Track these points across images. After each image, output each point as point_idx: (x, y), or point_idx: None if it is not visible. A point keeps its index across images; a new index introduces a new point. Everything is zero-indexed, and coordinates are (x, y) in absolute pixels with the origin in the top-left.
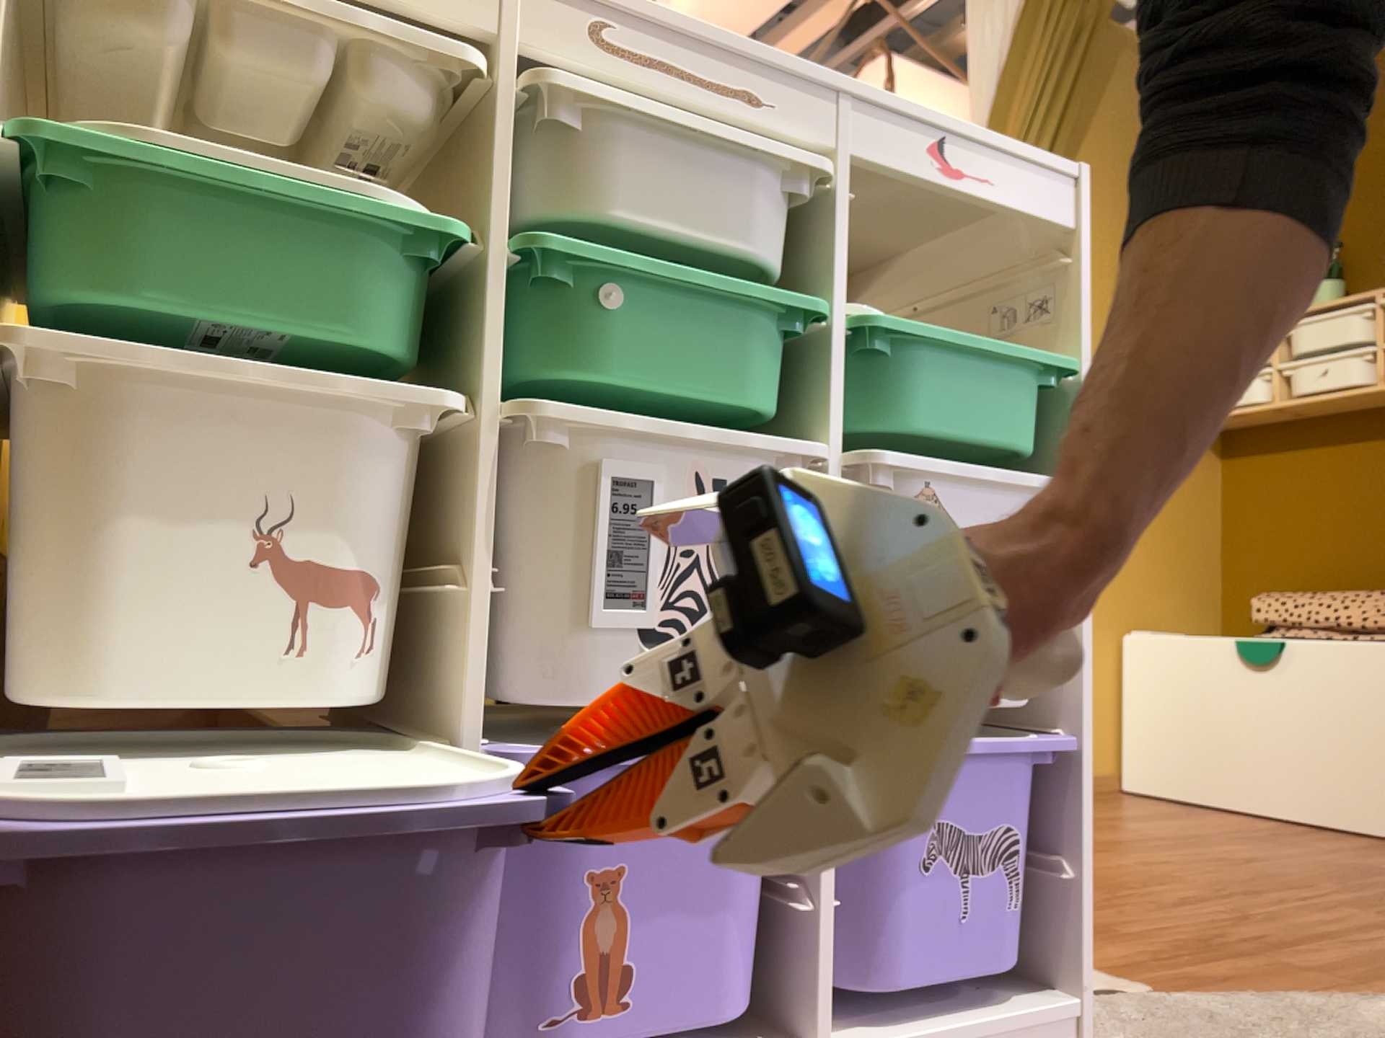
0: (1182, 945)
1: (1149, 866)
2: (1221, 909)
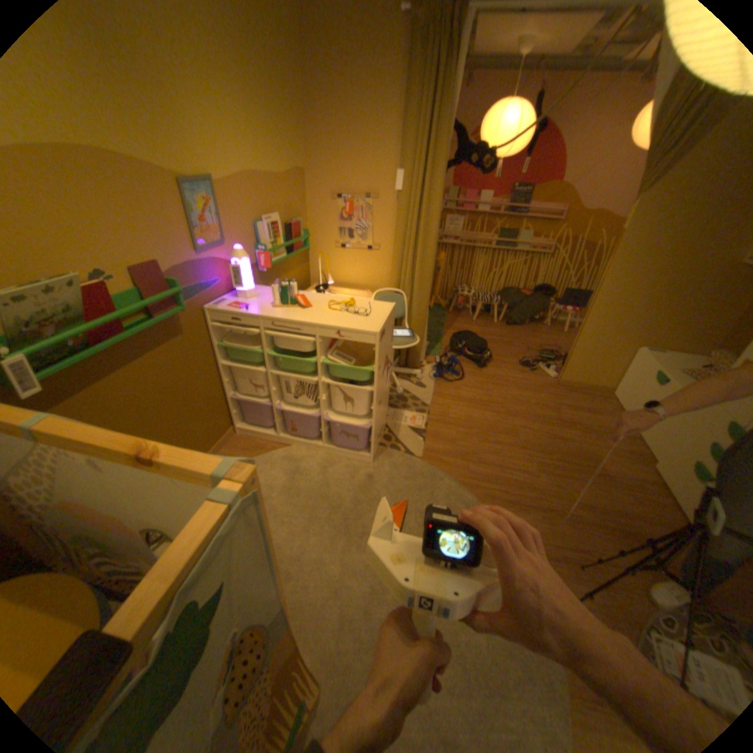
0: (455, 454)
1: (518, 431)
2: (495, 451)
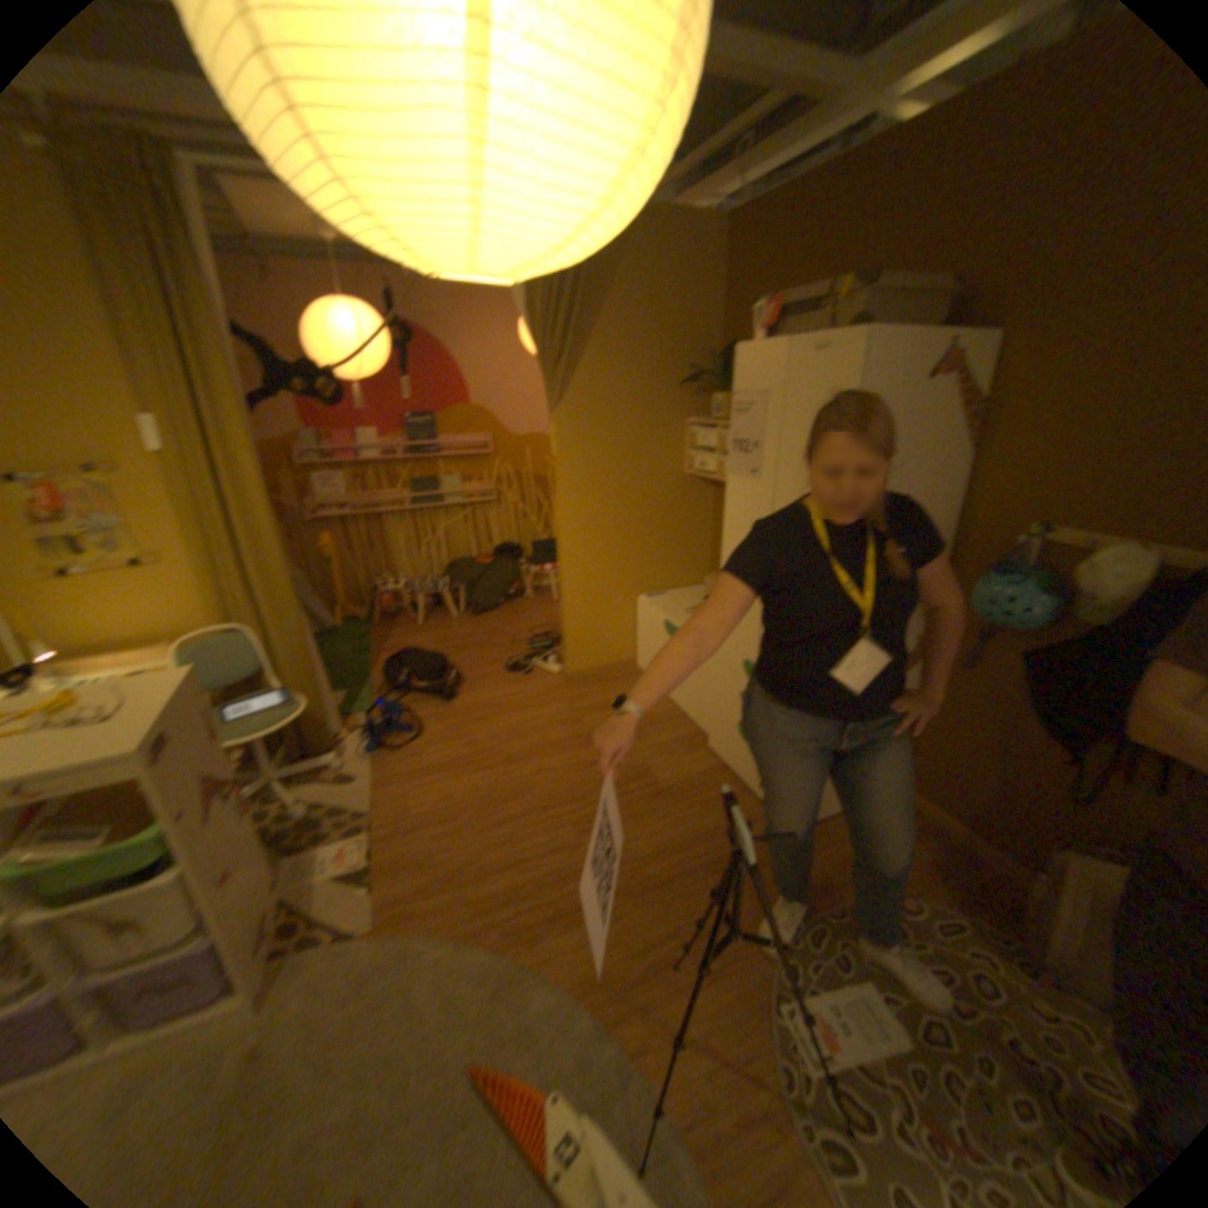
0: (435, 888)
1: (530, 784)
2: (502, 841)
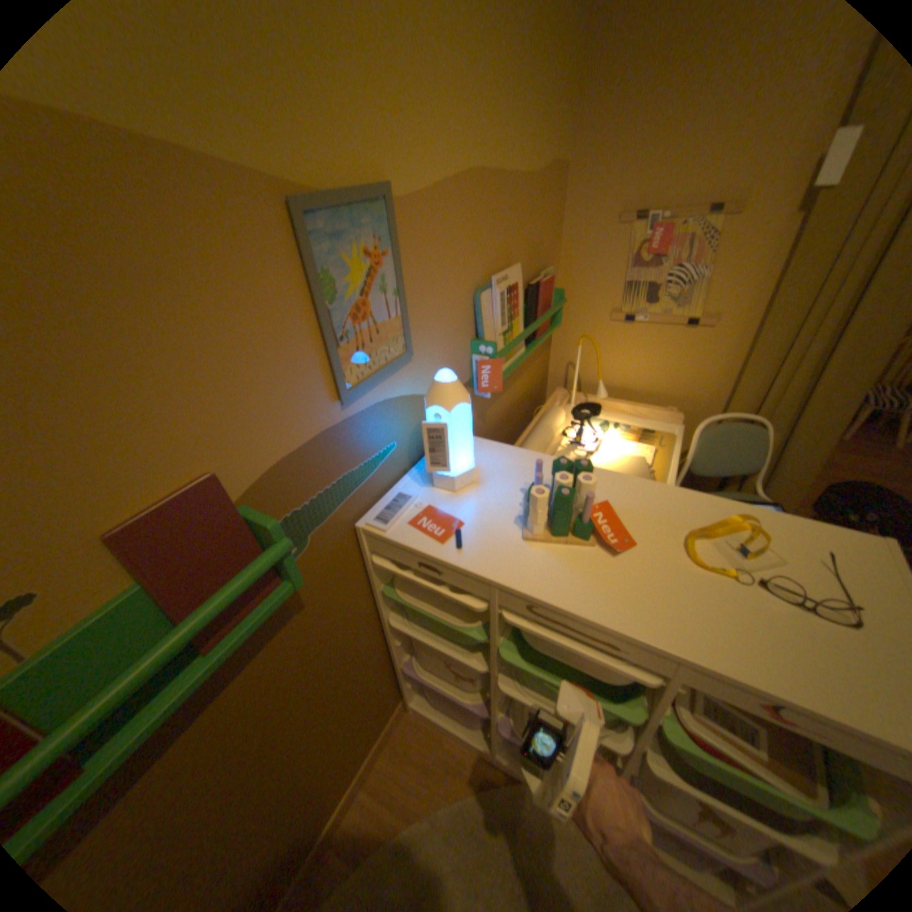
0: None
1: None
2: None
